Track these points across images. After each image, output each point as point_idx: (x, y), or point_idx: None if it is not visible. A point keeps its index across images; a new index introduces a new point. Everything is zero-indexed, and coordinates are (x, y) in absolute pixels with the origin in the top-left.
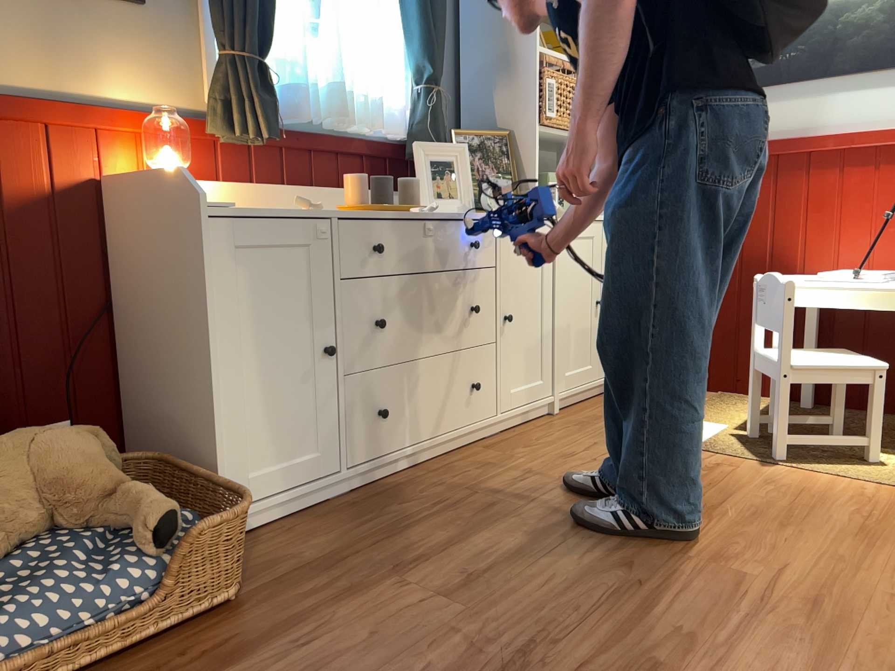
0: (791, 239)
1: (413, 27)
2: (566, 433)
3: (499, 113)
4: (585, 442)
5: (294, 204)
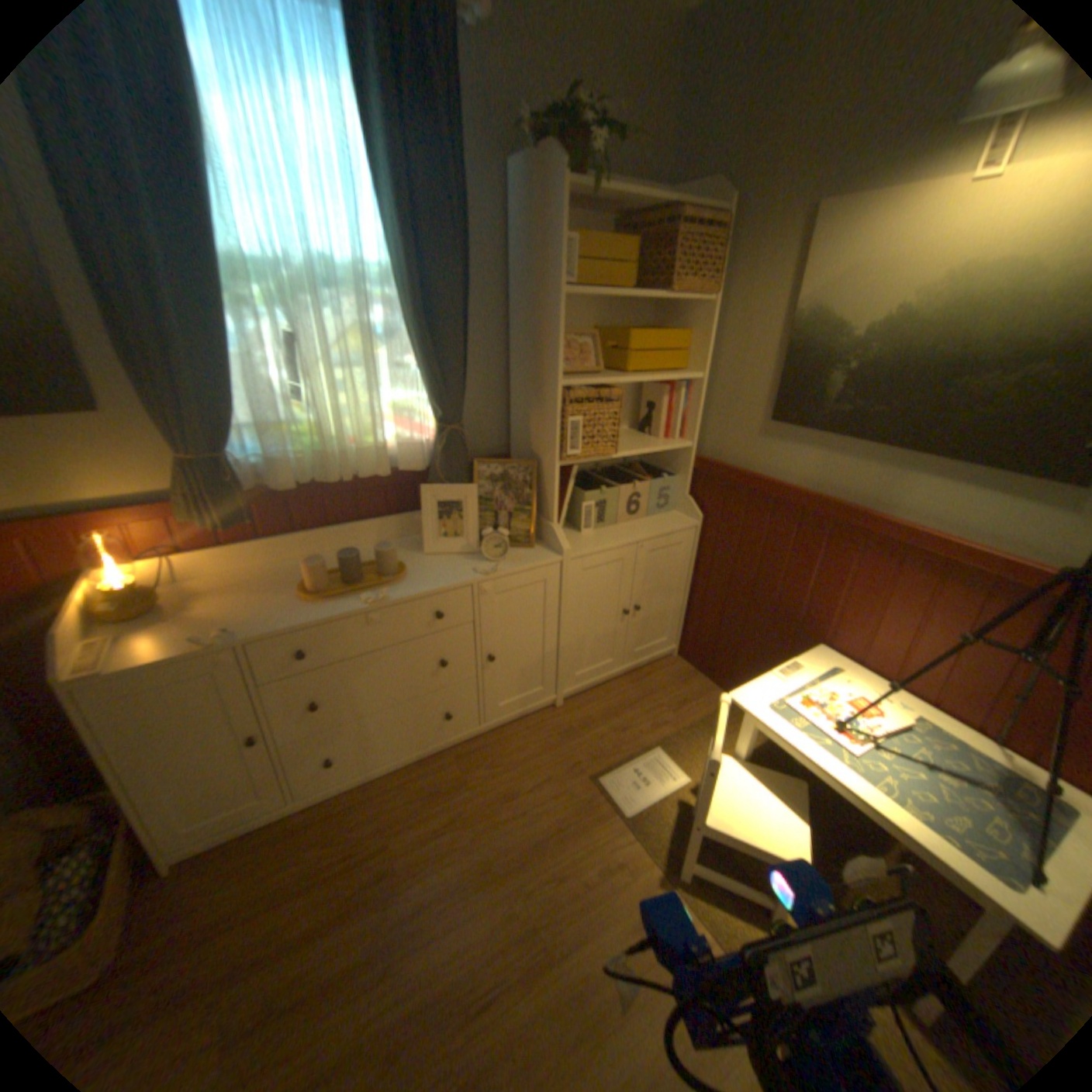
0: (830, 611)
1: (421, 367)
2: (540, 750)
3: (533, 437)
4: (543, 774)
5: (196, 639)
